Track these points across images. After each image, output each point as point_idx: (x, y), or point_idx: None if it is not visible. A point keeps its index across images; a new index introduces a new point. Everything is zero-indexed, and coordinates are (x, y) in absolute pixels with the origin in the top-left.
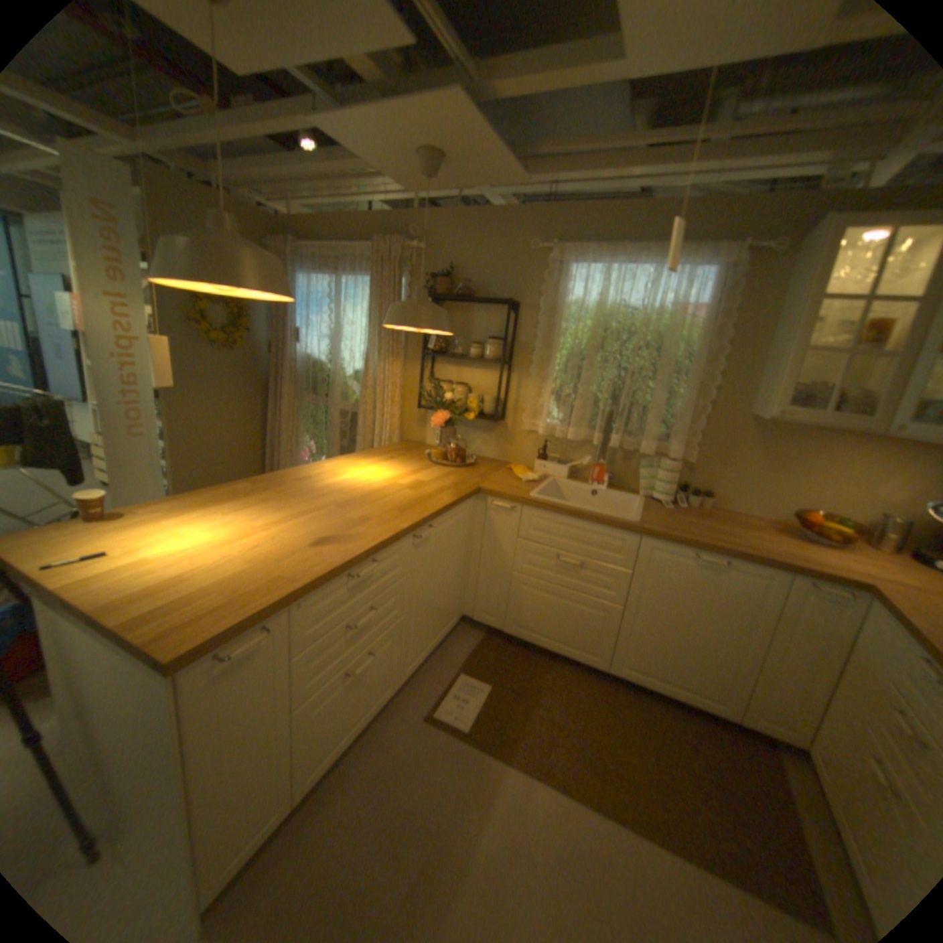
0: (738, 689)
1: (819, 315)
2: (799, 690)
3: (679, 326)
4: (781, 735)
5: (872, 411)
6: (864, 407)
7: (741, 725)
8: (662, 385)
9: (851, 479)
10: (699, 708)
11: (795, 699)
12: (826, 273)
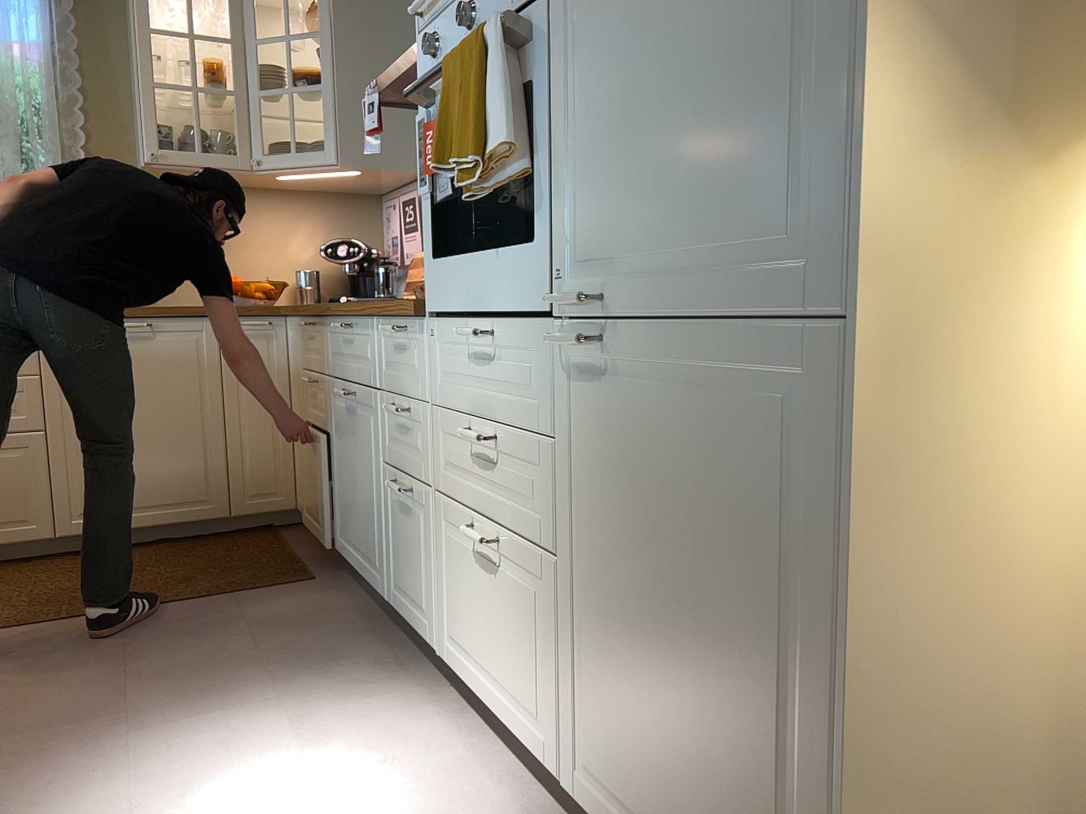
0: (212, 474)
1: (155, 52)
2: (264, 444)
3: (9, 68)
4: (268, 505)
5: (235, 151)
6: (229, 149)
7: (230, 516)
8: (9, 146)
9: (261, 243)
10: (182, 522)
11: (265, 457)
12: (144, 8)
